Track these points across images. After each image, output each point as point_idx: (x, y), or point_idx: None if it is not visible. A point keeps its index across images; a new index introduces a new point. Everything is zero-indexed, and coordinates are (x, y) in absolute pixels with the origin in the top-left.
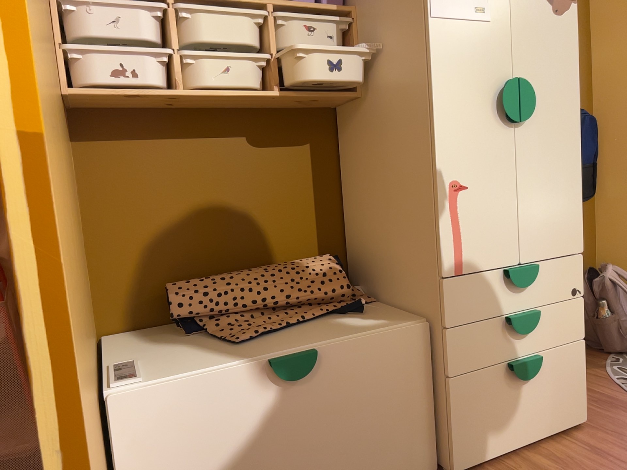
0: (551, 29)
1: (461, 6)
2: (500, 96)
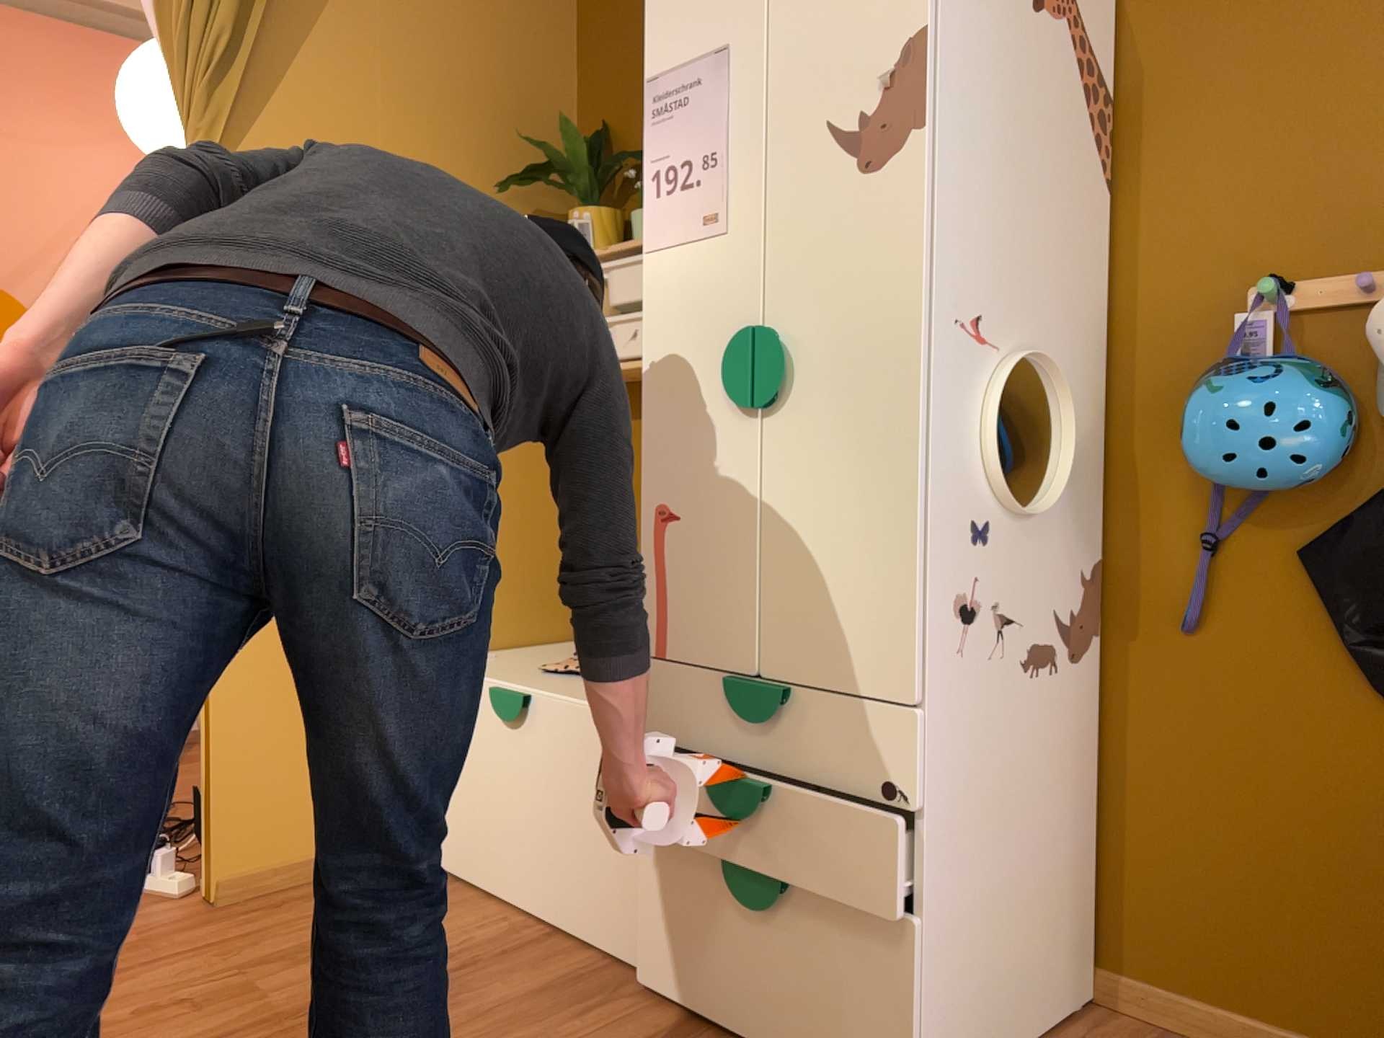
0: (852, 208)
1: (684, 221)
2: (728, 360)
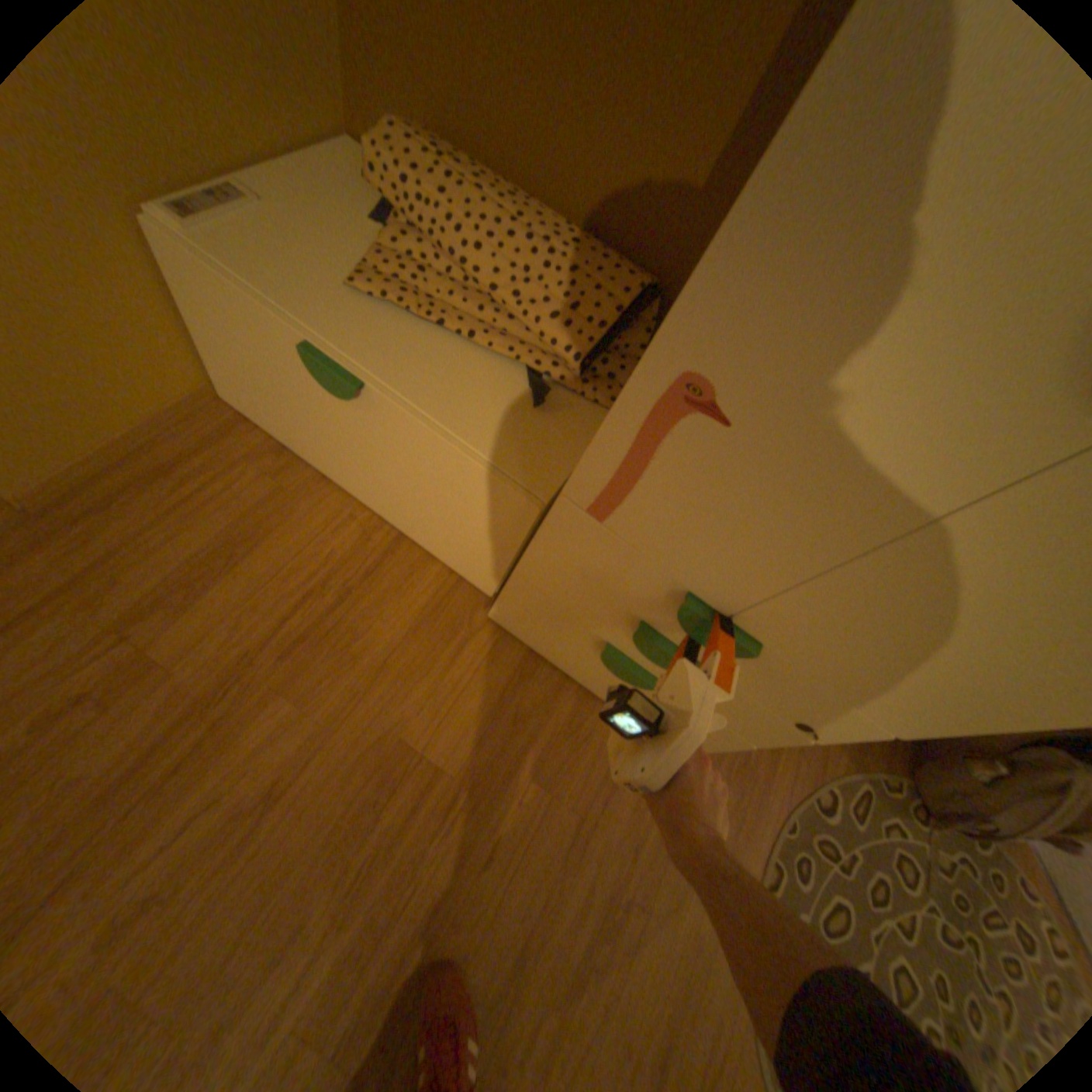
0: None
1: None
2: None
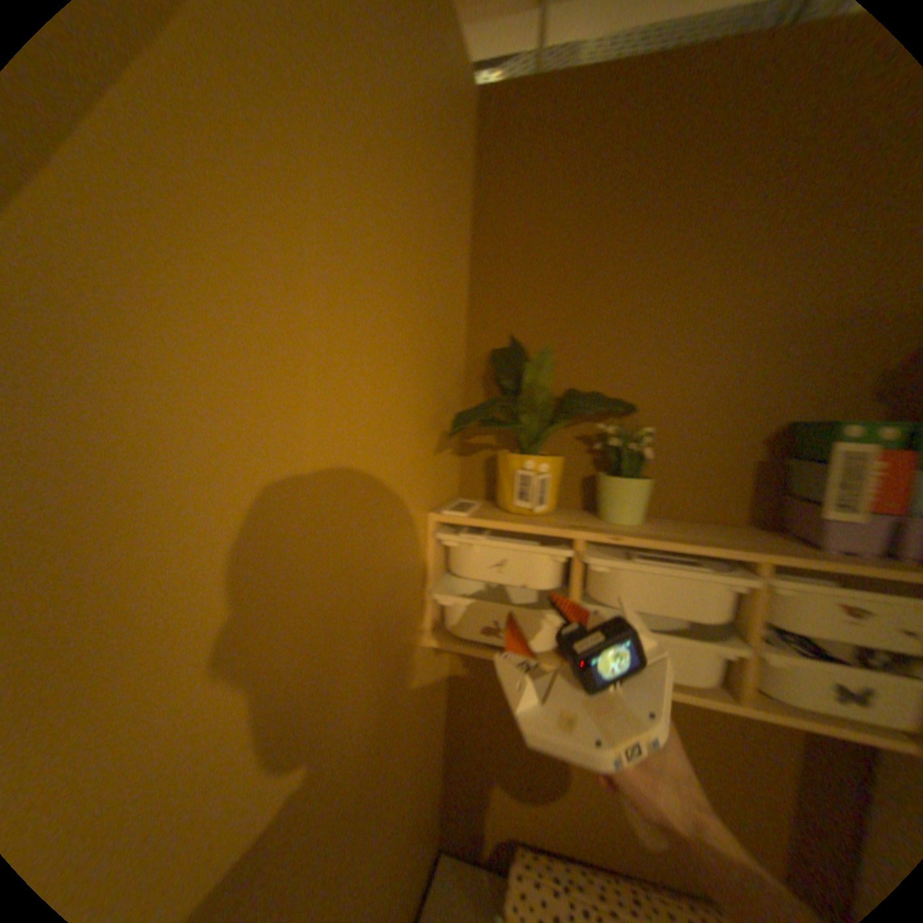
0: None
1: None
2: None
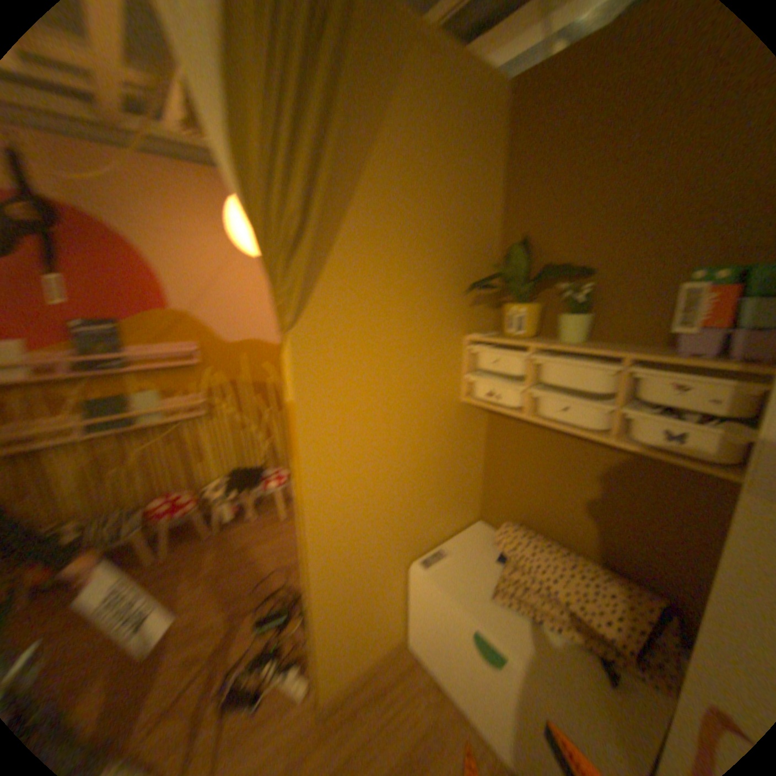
0: None
1: None
2: None
